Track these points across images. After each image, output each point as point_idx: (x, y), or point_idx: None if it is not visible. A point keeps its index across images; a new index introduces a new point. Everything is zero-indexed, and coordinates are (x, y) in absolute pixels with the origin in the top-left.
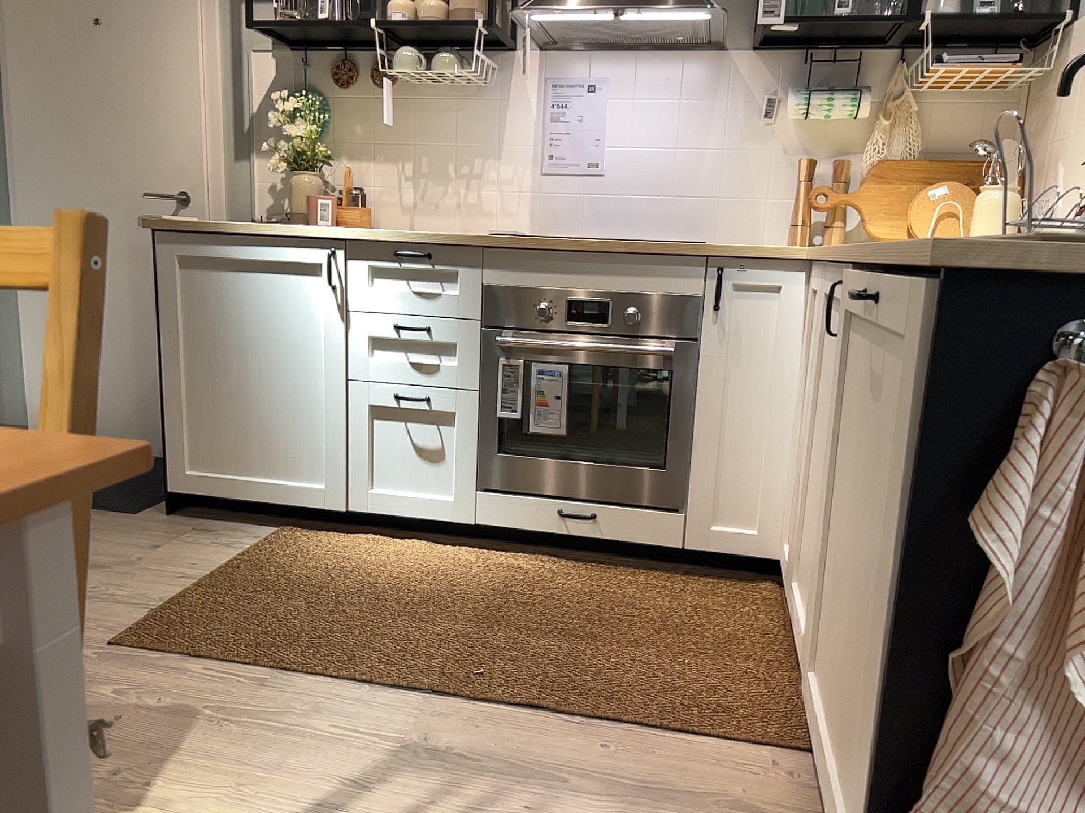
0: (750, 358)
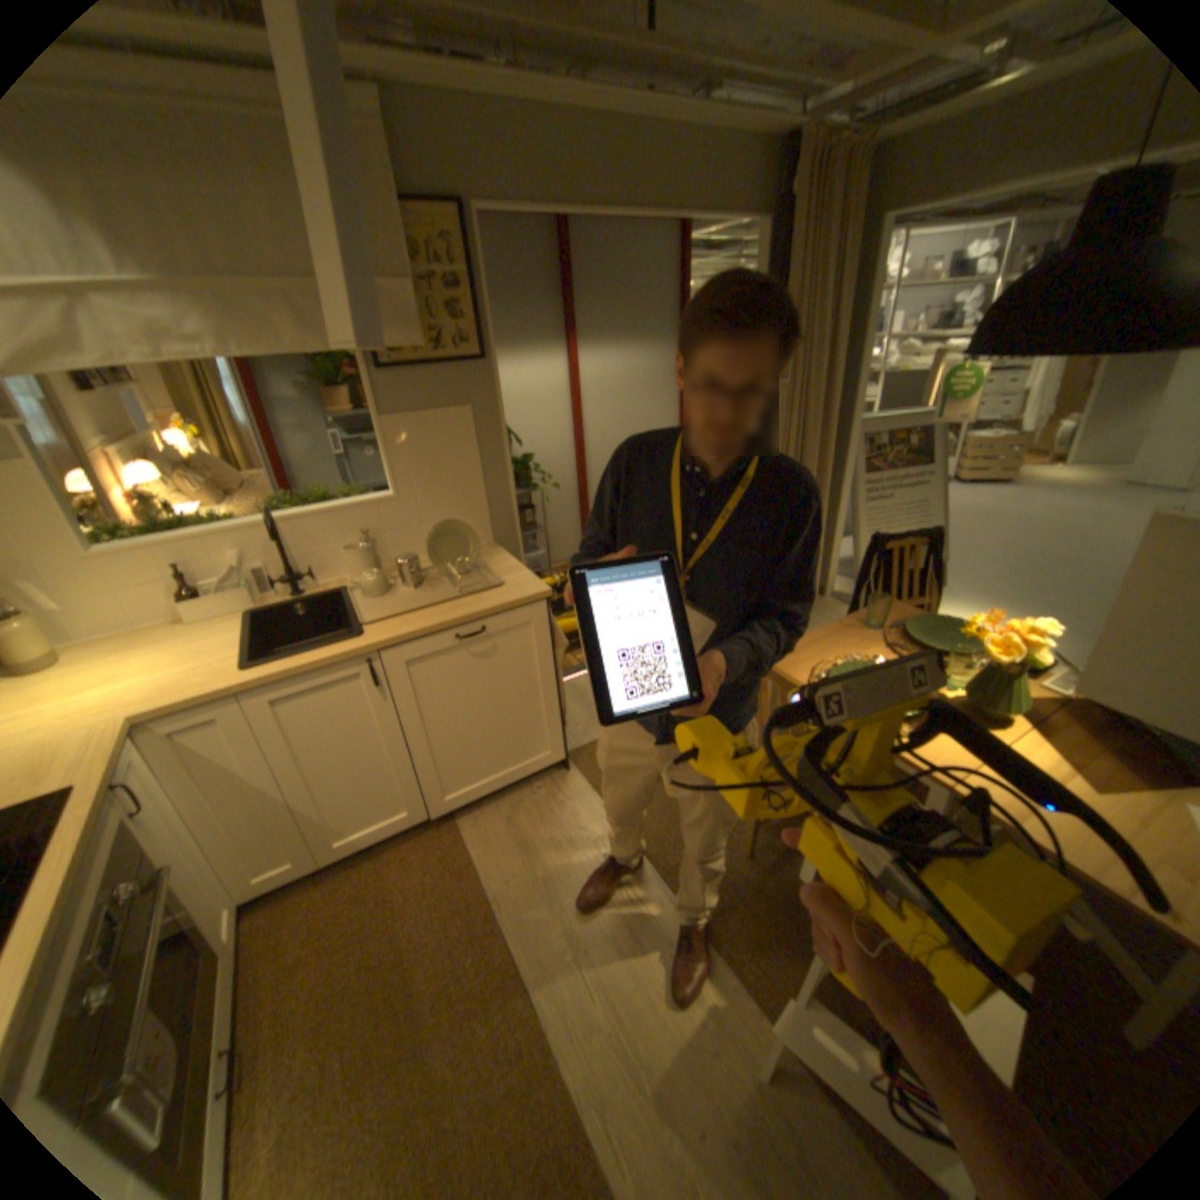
0: (146, 830)
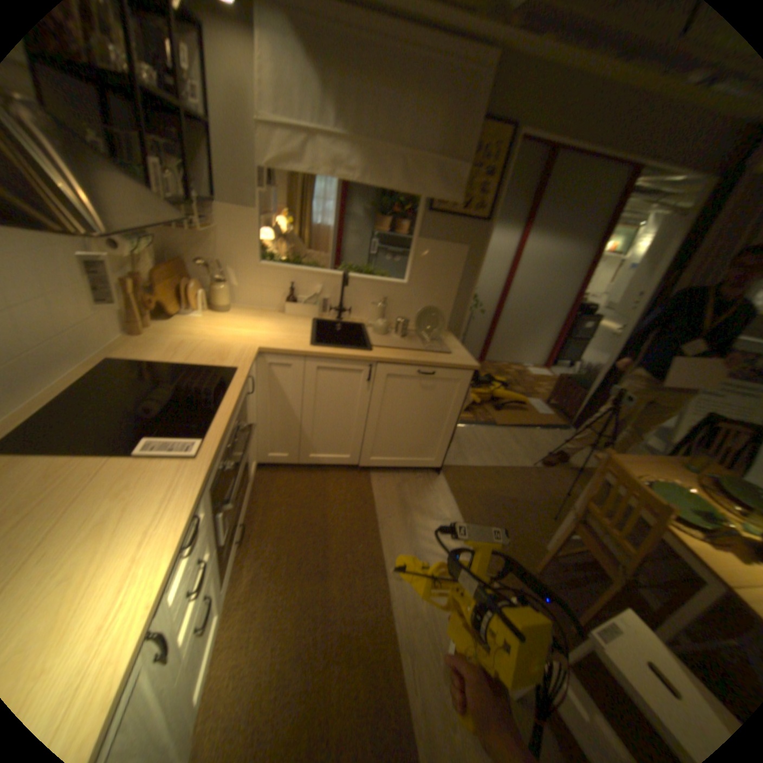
0: (249, 403)
